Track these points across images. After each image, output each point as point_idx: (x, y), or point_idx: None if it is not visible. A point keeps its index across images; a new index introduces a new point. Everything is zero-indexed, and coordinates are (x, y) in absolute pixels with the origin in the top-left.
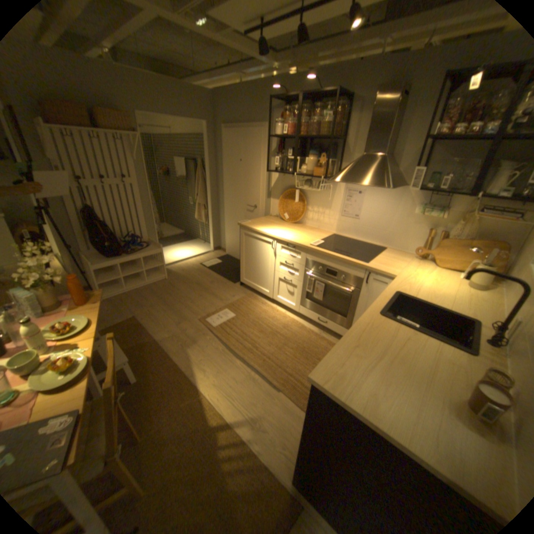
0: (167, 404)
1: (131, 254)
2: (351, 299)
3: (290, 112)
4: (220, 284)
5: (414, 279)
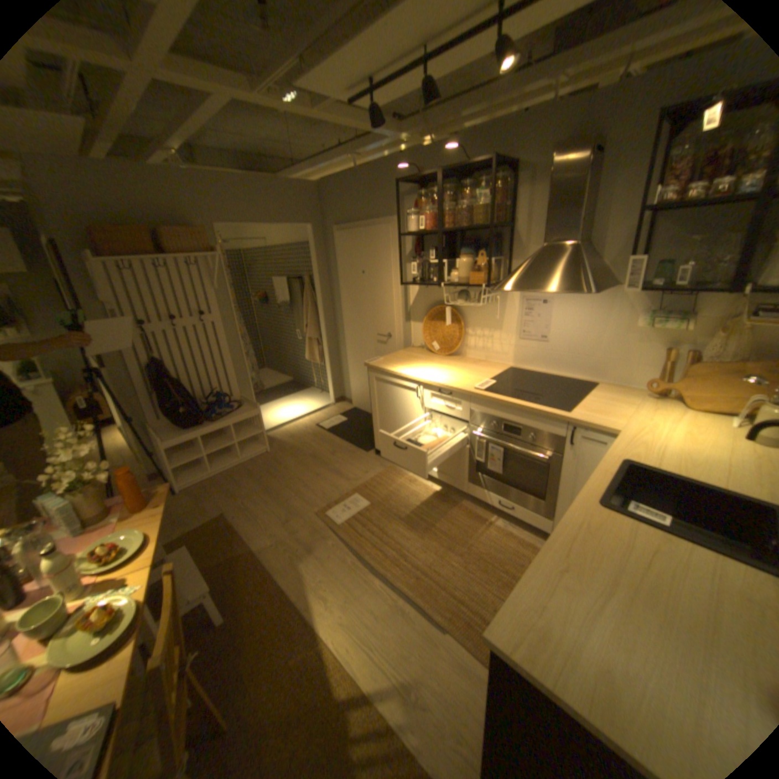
0: (269, 660)
1: (215, 420)
2: (549, 471)
3: (426, 197)
4: (346, 454)
5: (651, 434)
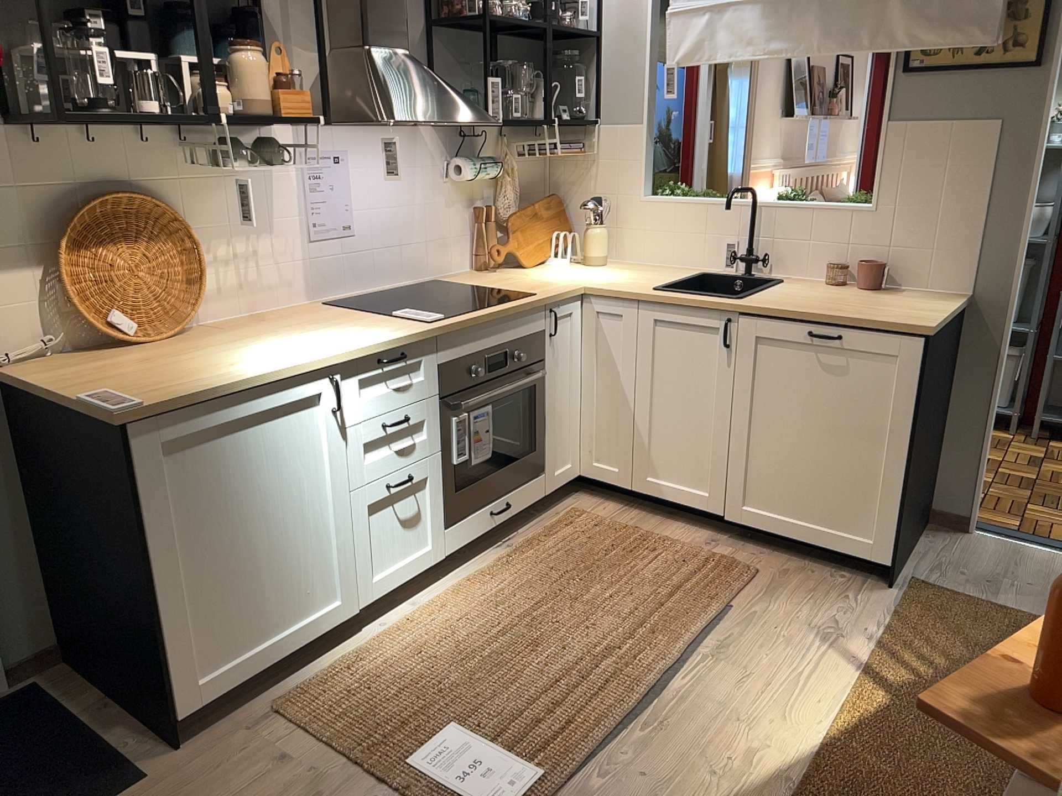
0: None
1: None
2: (537, 395)
3: None
4: None
5: (590, 280)
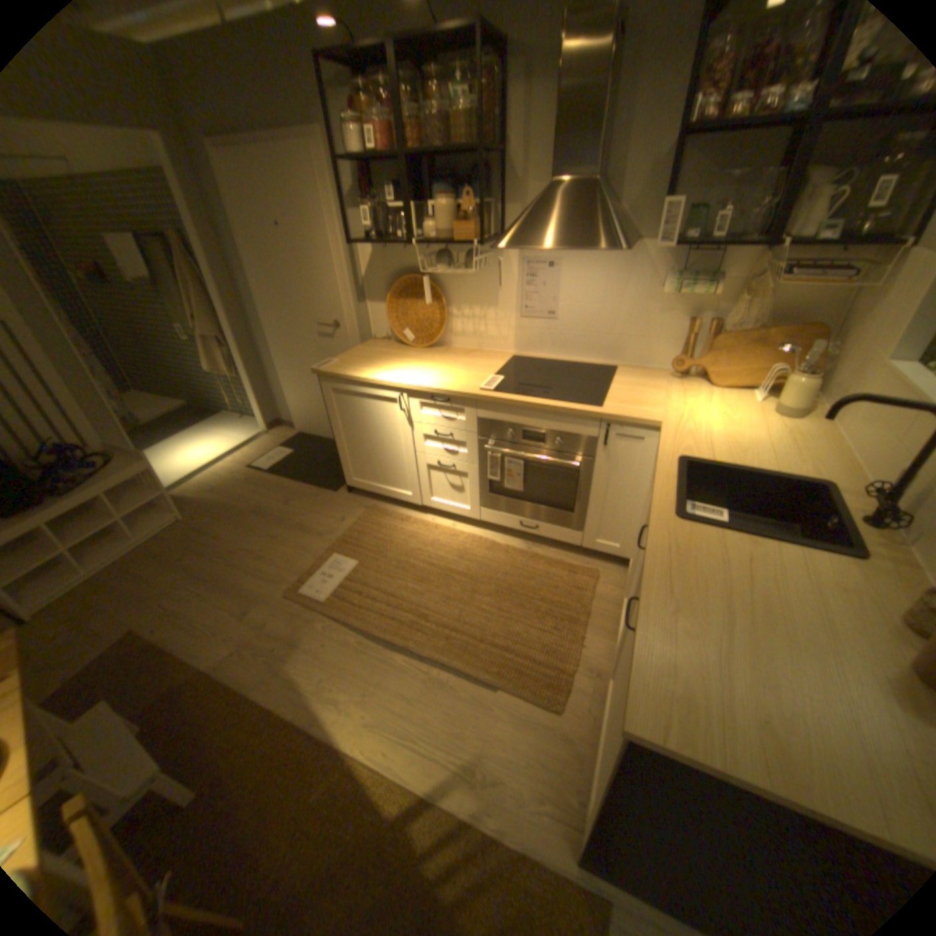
0: (278, 808)
1: (69, 492)
2: (579, 478)
3: (368, 93)
4: (307, 500)
5: (691, 421)
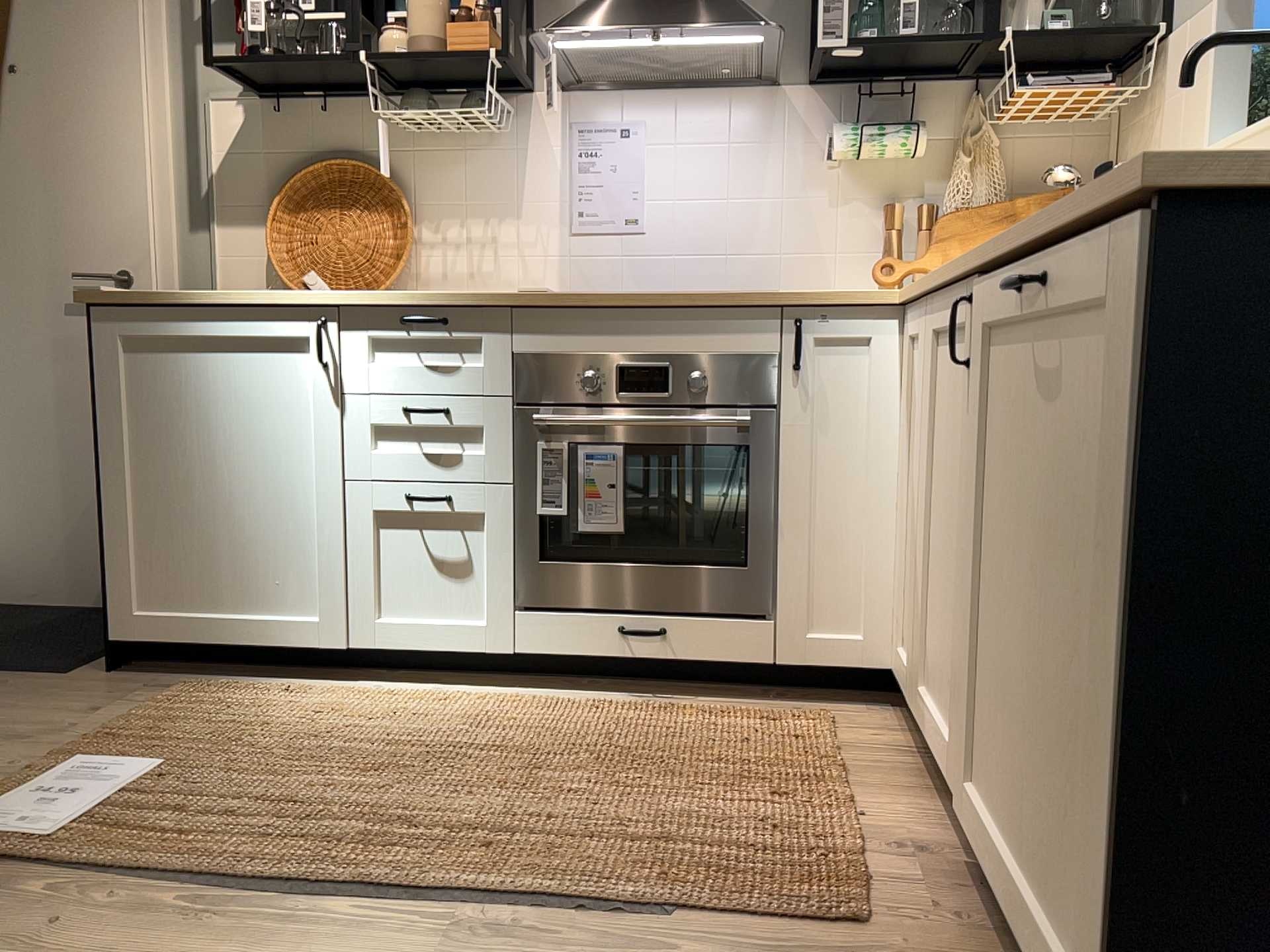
0: None
1: None
2: (754, 466)
3: None
4: None
5: None
